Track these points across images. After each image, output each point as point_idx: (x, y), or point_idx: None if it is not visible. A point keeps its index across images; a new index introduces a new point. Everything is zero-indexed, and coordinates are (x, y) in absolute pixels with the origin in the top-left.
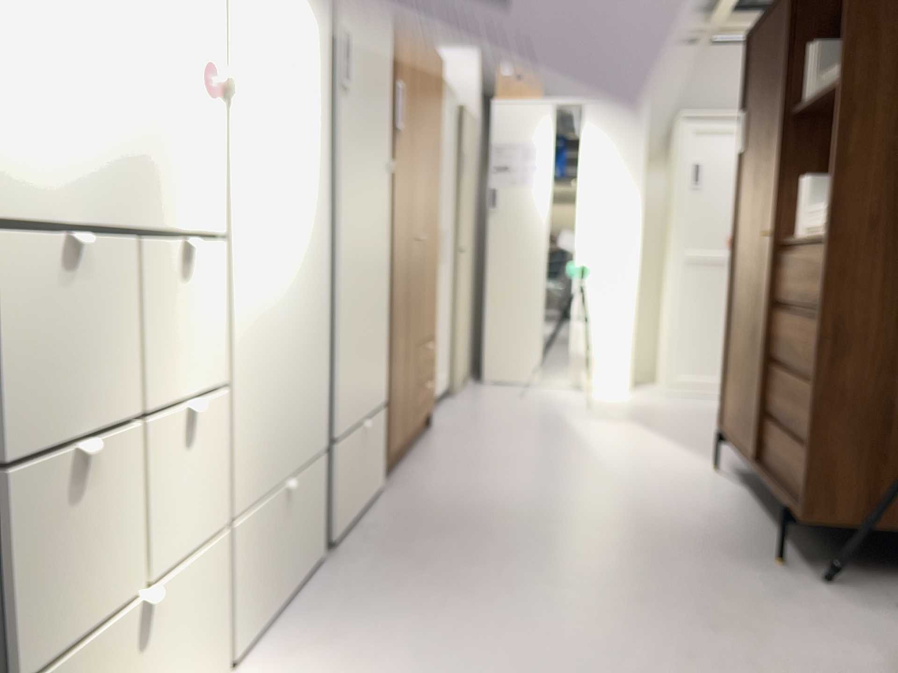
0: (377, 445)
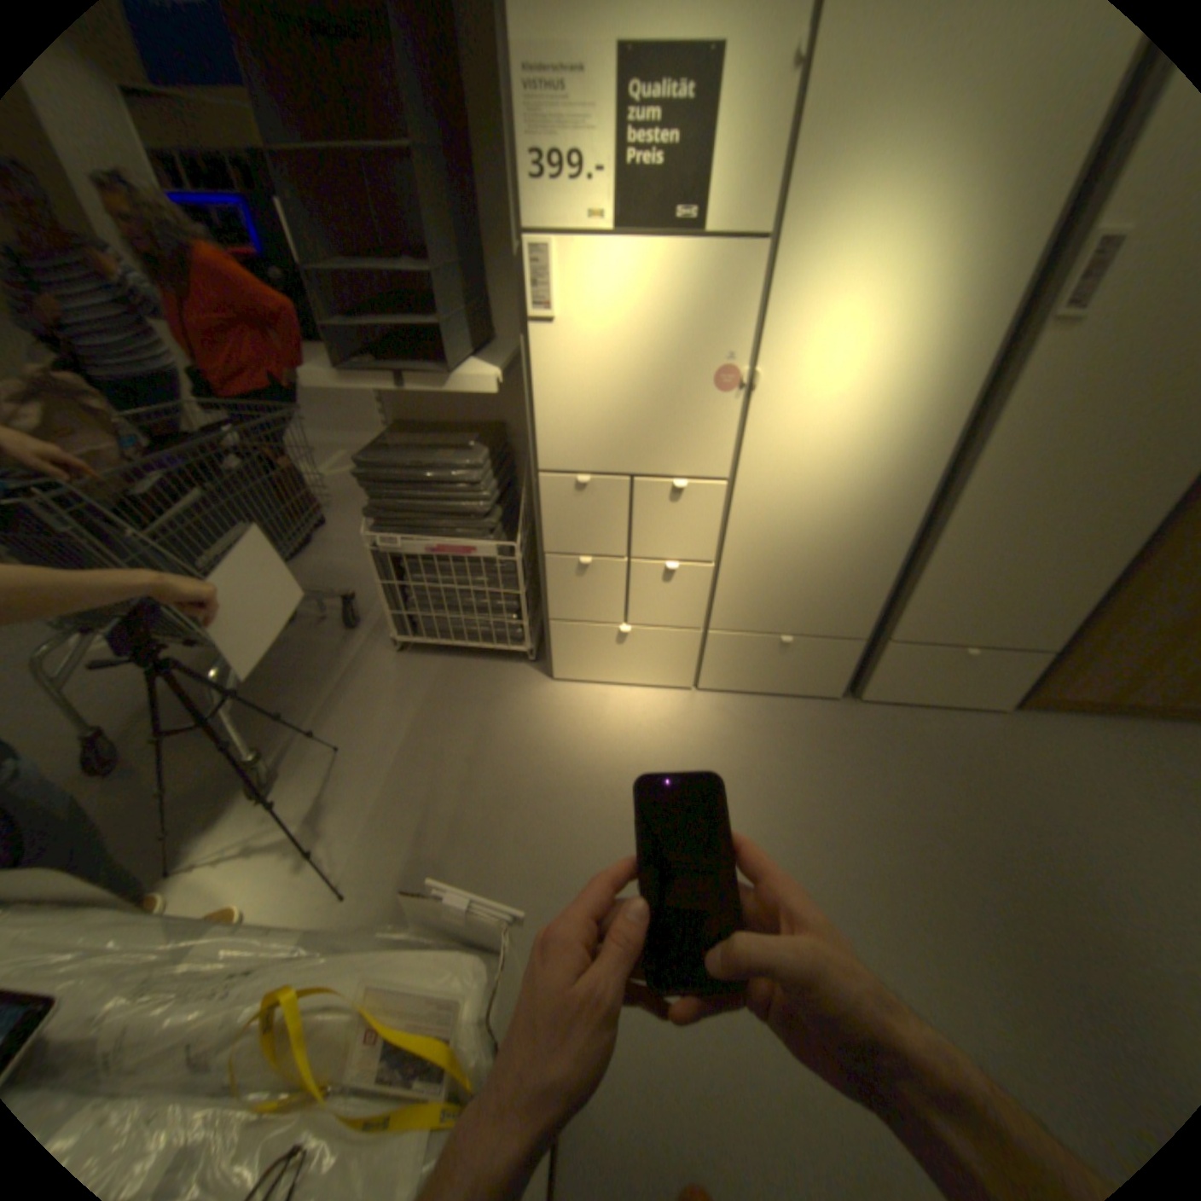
0: (1021, 678)
